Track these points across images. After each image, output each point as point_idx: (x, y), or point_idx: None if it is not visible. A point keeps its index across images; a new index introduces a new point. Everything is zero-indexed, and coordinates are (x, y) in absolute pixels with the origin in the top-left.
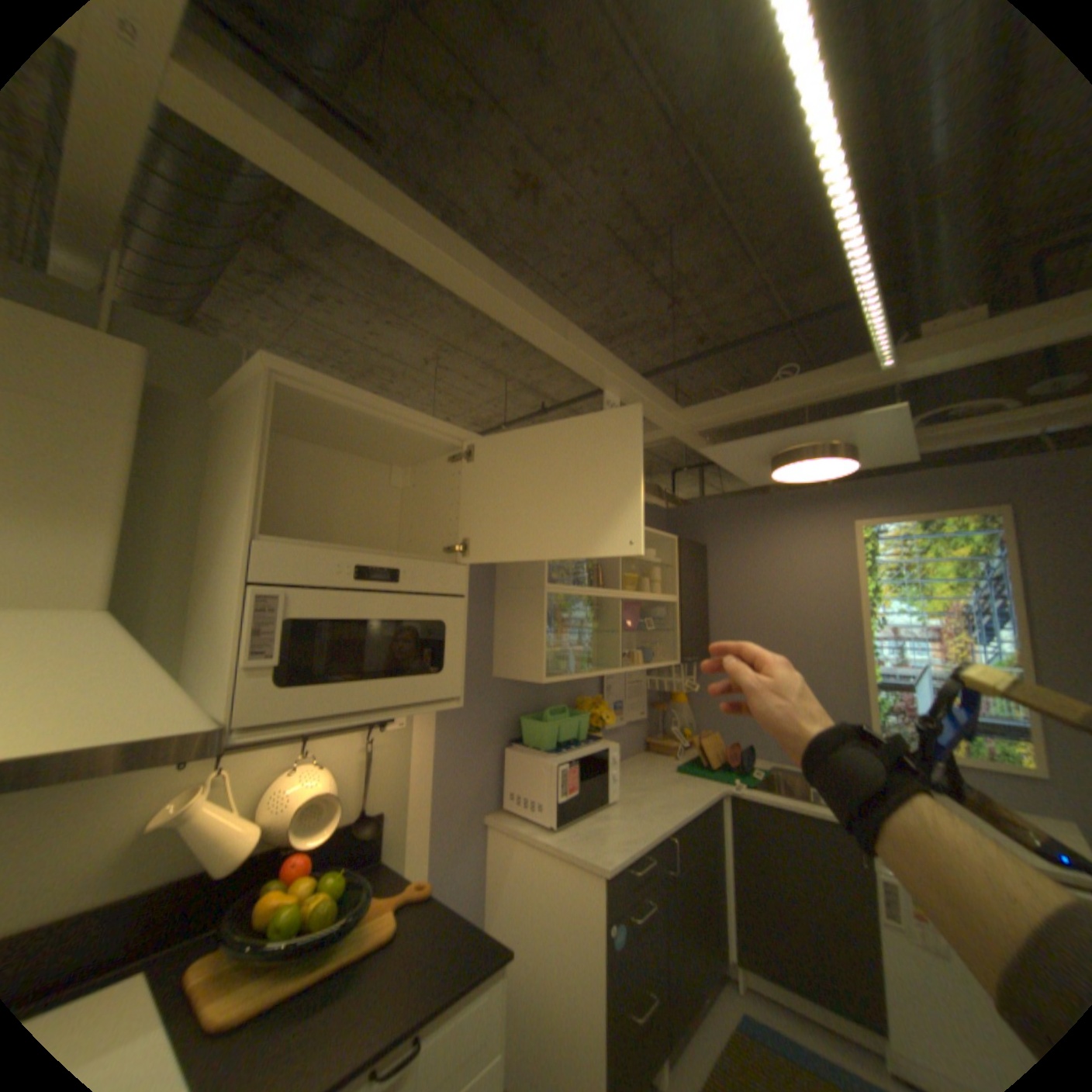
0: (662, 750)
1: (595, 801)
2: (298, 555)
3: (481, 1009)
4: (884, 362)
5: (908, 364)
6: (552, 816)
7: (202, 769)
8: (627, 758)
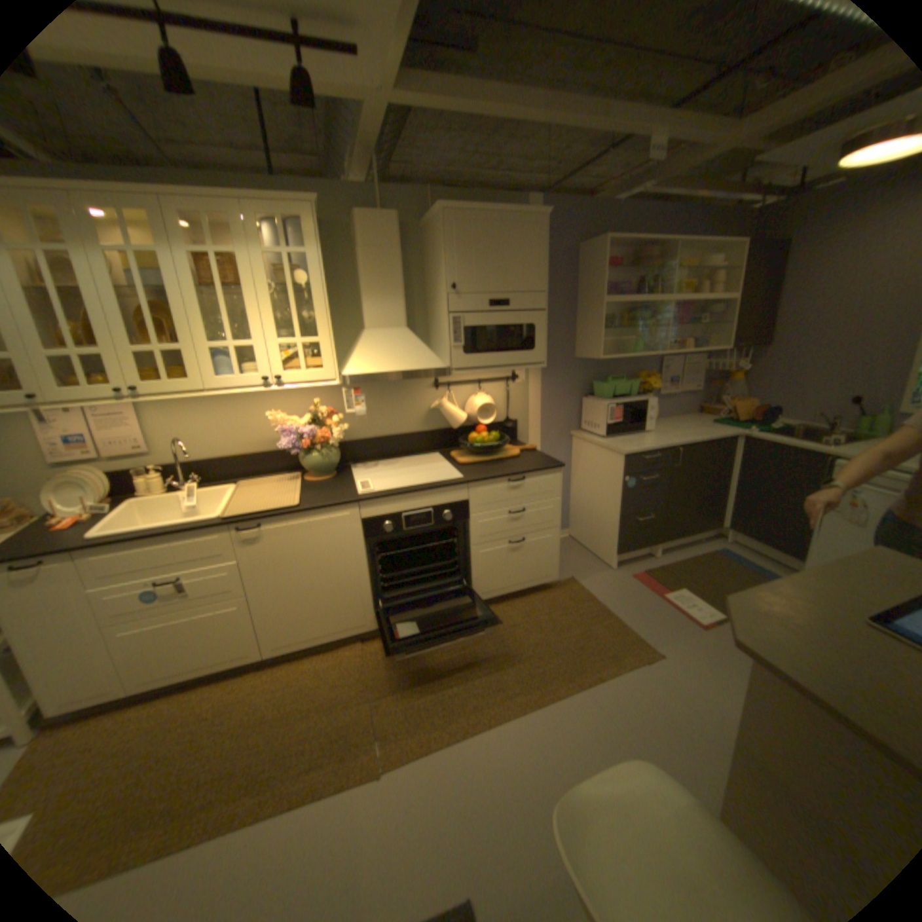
0: (711, 411)
1: (636, 428)
2: (465, 298)
3: (551, 480)
4: None
5: None
6: (605, 431)
7: (444, 392)
8: (682, 415)
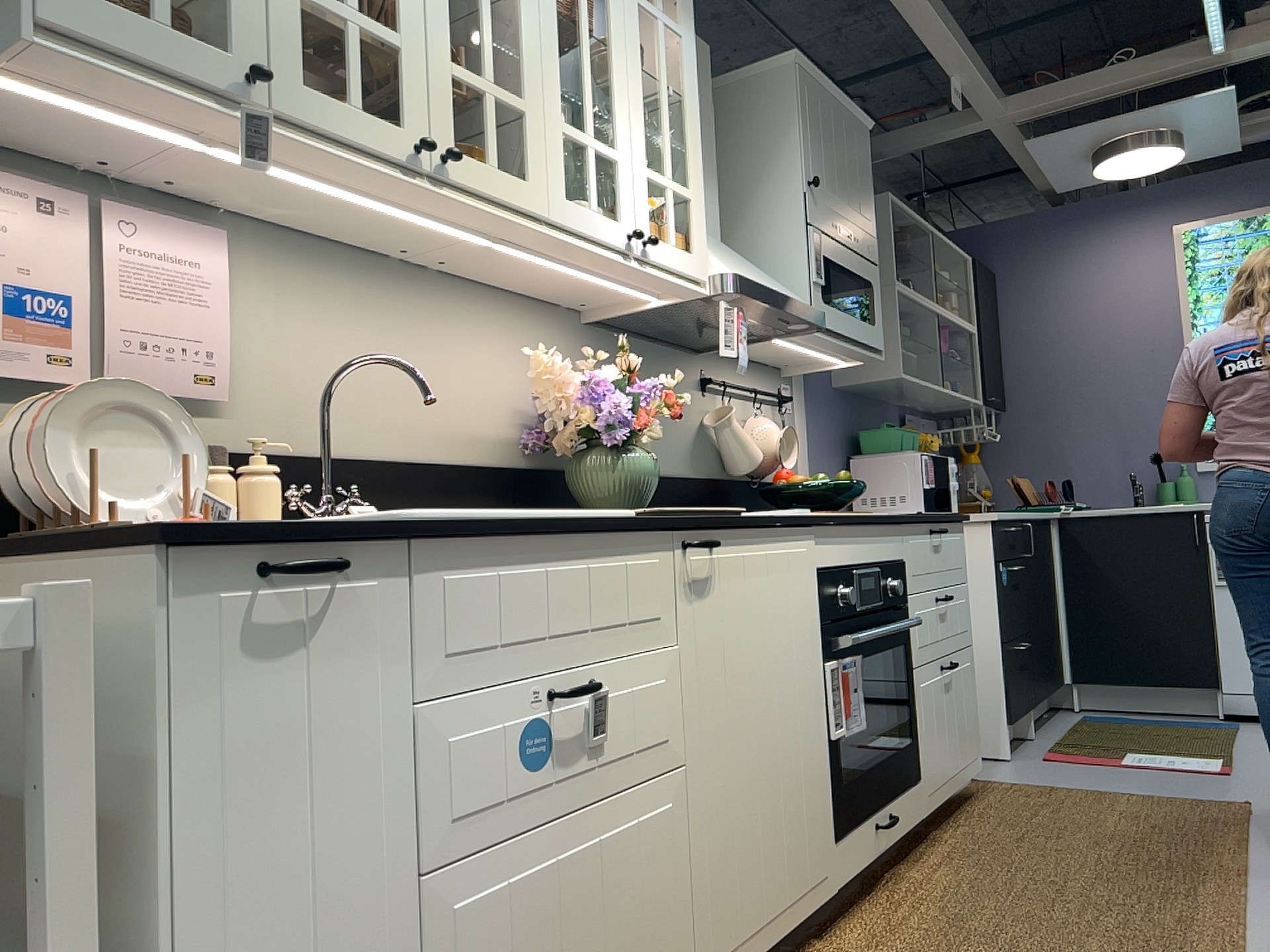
0: None
1: (946, 504)
2: (821, 209)
3: (961, 543)
4: (1212, 49)
5: (1233, 51)
6: (918, 505)
7: (714, 401)
8: None
